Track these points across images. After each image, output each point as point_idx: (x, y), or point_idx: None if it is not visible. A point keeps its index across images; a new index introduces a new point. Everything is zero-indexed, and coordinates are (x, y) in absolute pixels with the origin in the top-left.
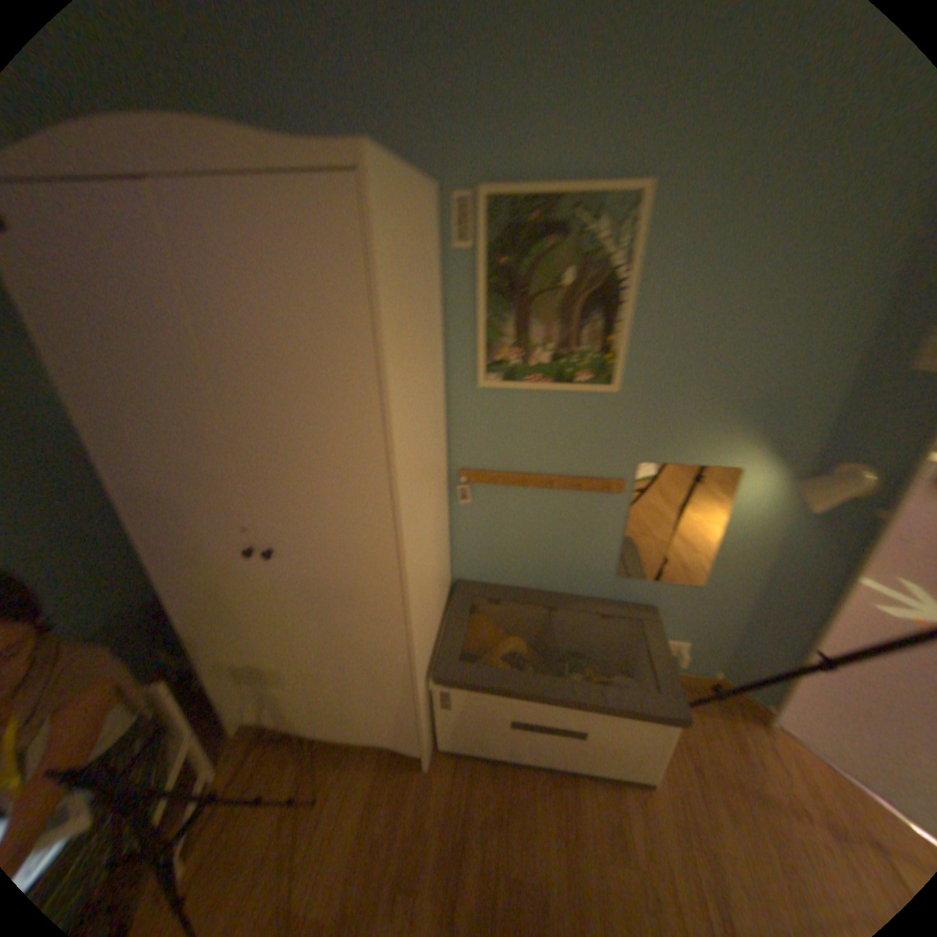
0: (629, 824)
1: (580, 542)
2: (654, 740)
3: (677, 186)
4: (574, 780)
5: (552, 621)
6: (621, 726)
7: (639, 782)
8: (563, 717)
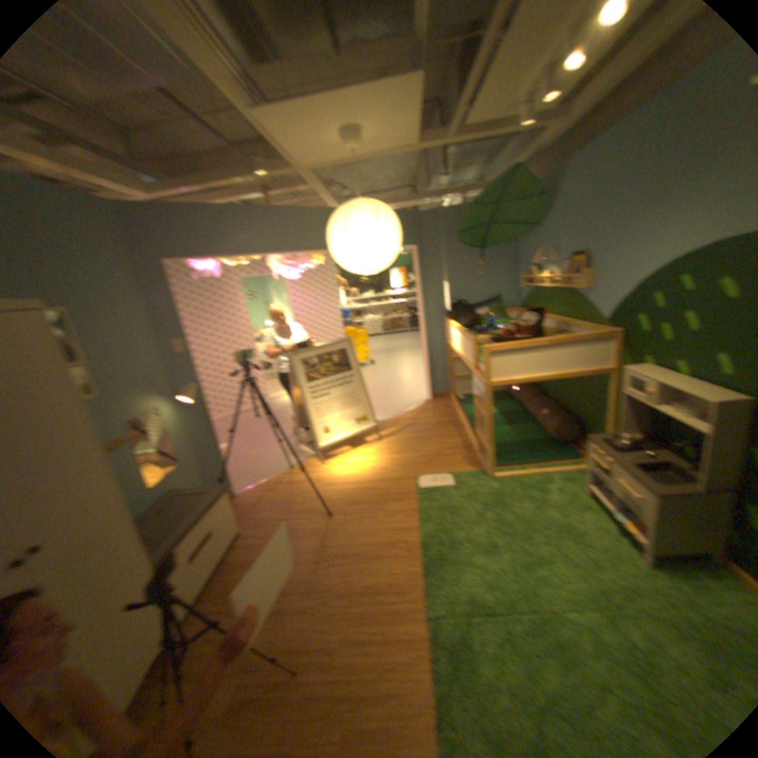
0: (243, 545)
1: (119, 483)
2: (222, 506)
3: (65, 308)
4: (218, 563)
5: (142, 530)
6: (212, 510)
7: (231, 534)
8: (197, 529)
